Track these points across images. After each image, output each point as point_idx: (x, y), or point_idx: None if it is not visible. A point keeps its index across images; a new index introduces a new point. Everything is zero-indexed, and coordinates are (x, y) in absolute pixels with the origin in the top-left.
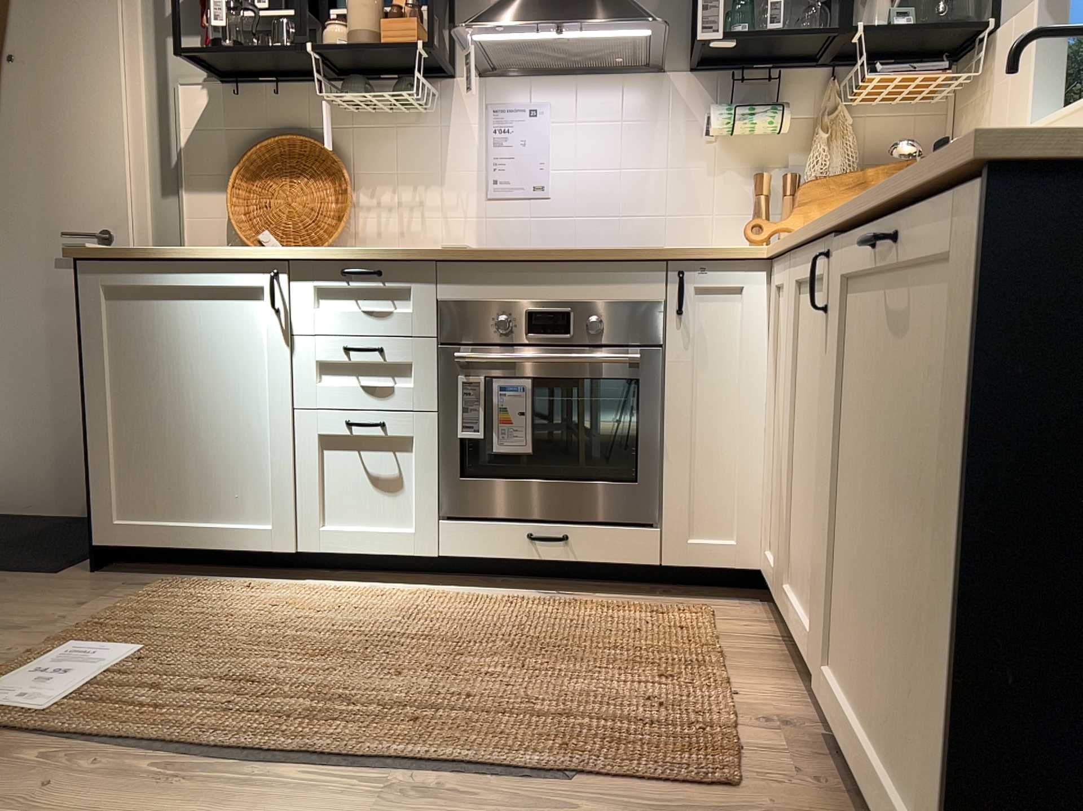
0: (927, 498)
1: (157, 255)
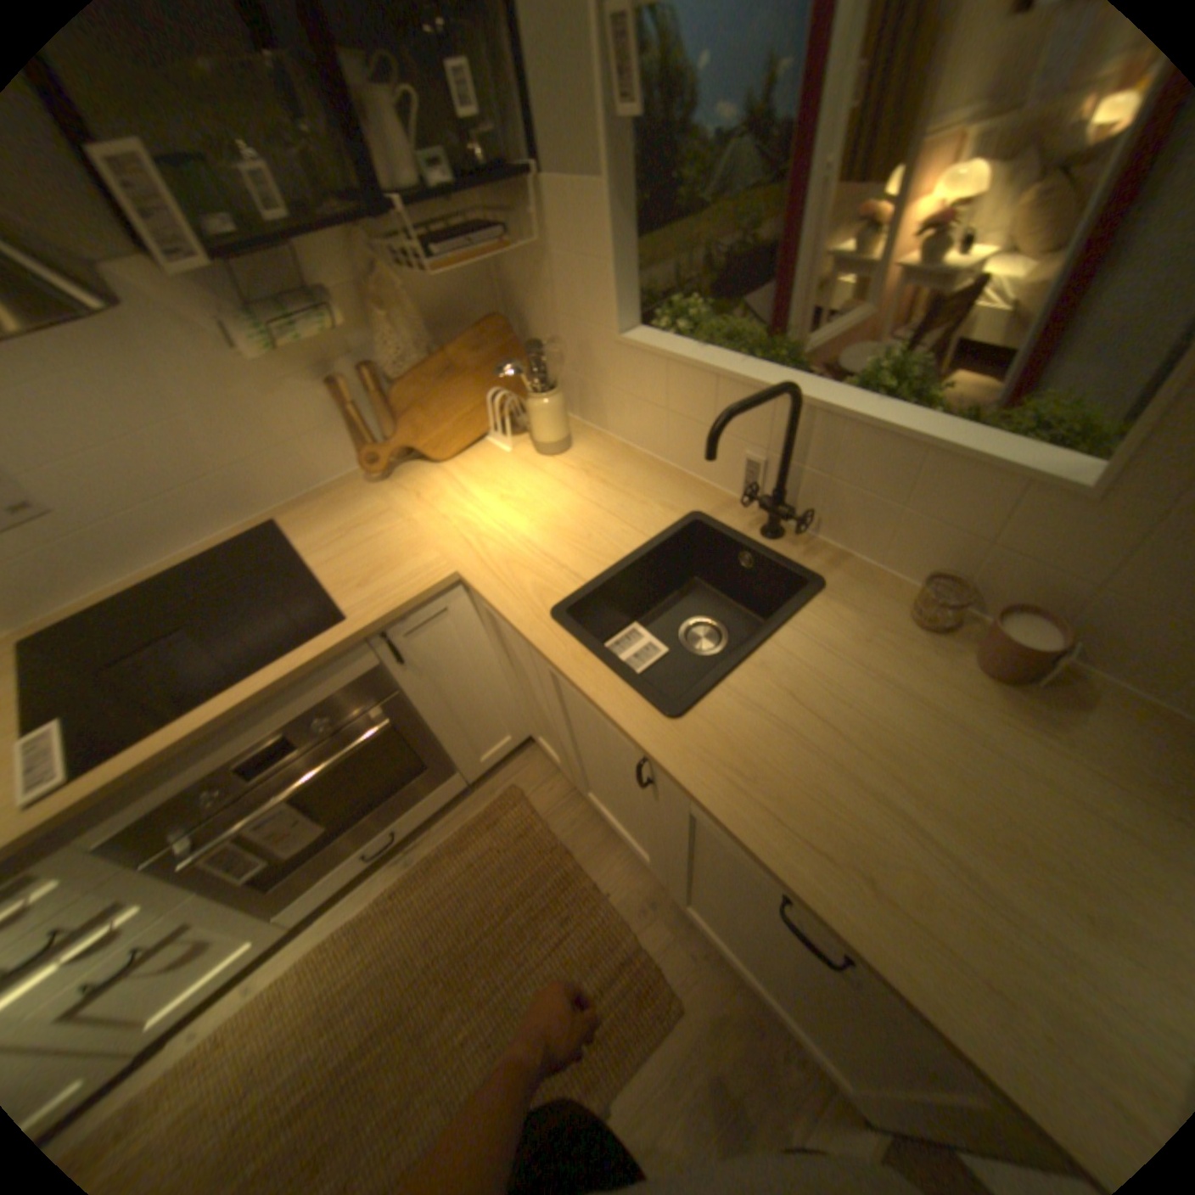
0: (845, 1022)
1: None
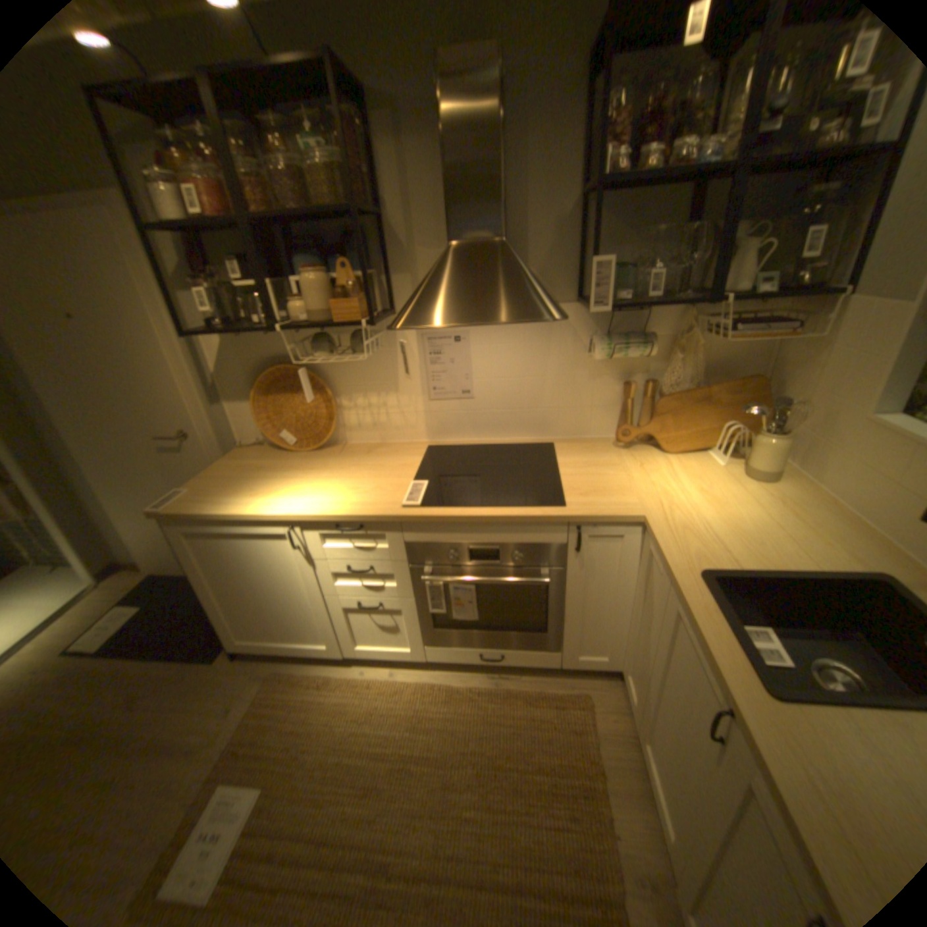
0: None
1: (207, 518)
